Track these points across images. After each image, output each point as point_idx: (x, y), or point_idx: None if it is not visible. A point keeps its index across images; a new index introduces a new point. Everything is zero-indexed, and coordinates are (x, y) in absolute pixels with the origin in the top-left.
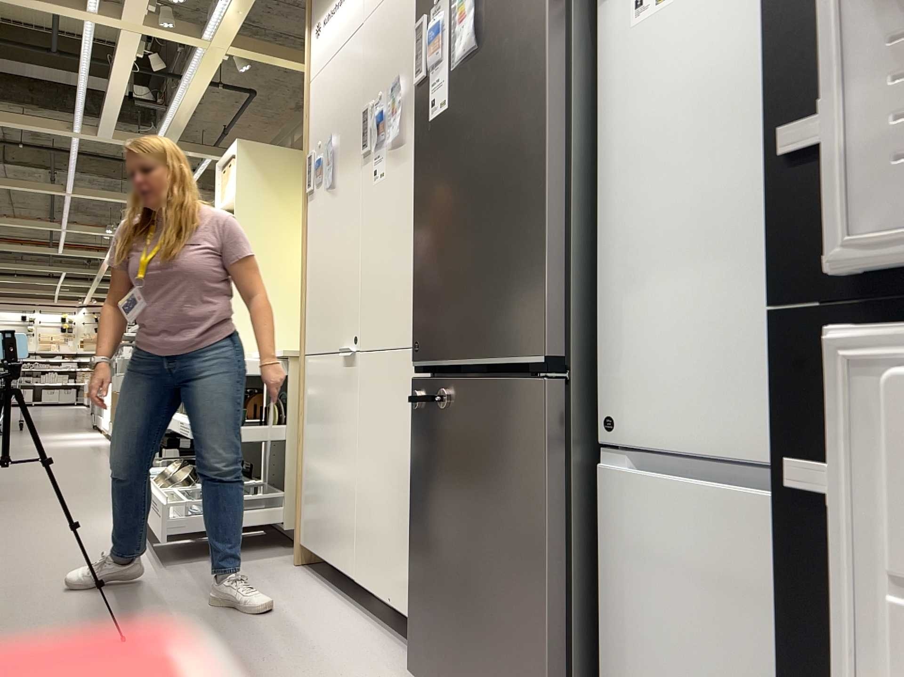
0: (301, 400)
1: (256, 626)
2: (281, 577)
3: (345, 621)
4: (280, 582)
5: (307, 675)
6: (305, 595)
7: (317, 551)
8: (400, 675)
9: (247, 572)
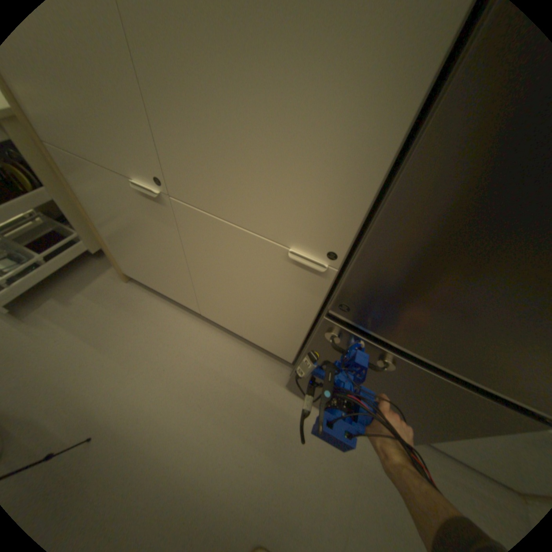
0: (67, 186)
1: (161, 369)
2: (125, 300)
3: (206, 337)
4: (130, 307)
5: (231, 405)
6: (160, 317)
7: (147, 285)
8: (271, 377)
9: (97, 304)
